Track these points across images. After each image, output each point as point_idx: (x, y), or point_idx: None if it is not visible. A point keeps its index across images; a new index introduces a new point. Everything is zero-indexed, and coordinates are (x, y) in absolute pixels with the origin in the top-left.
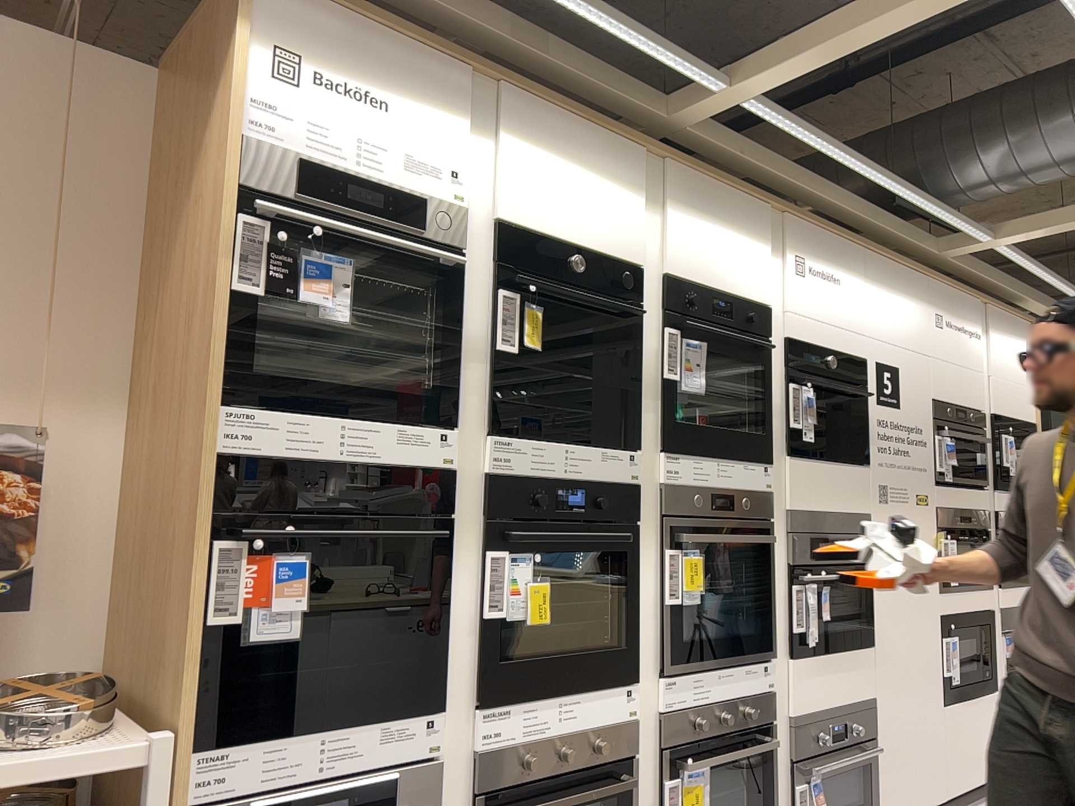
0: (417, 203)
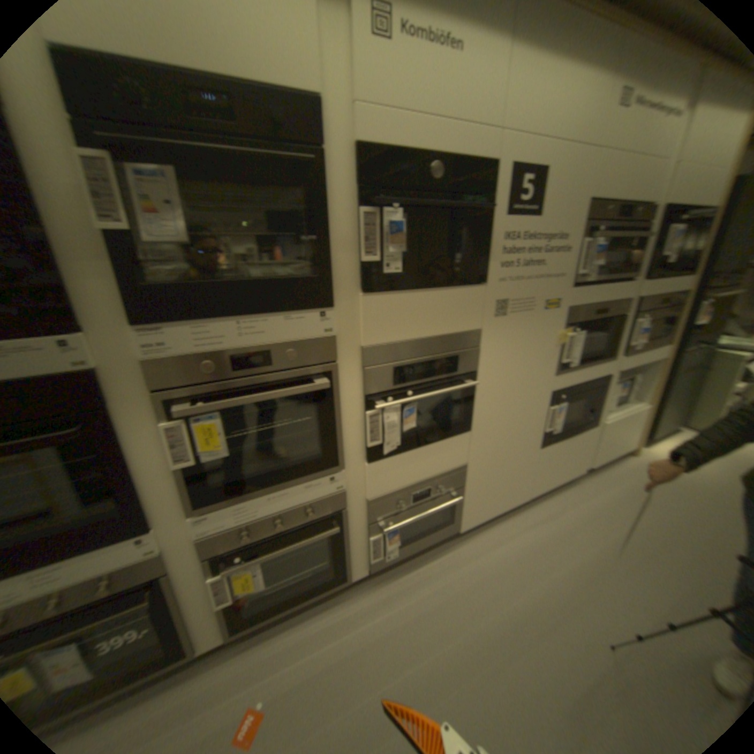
0: None
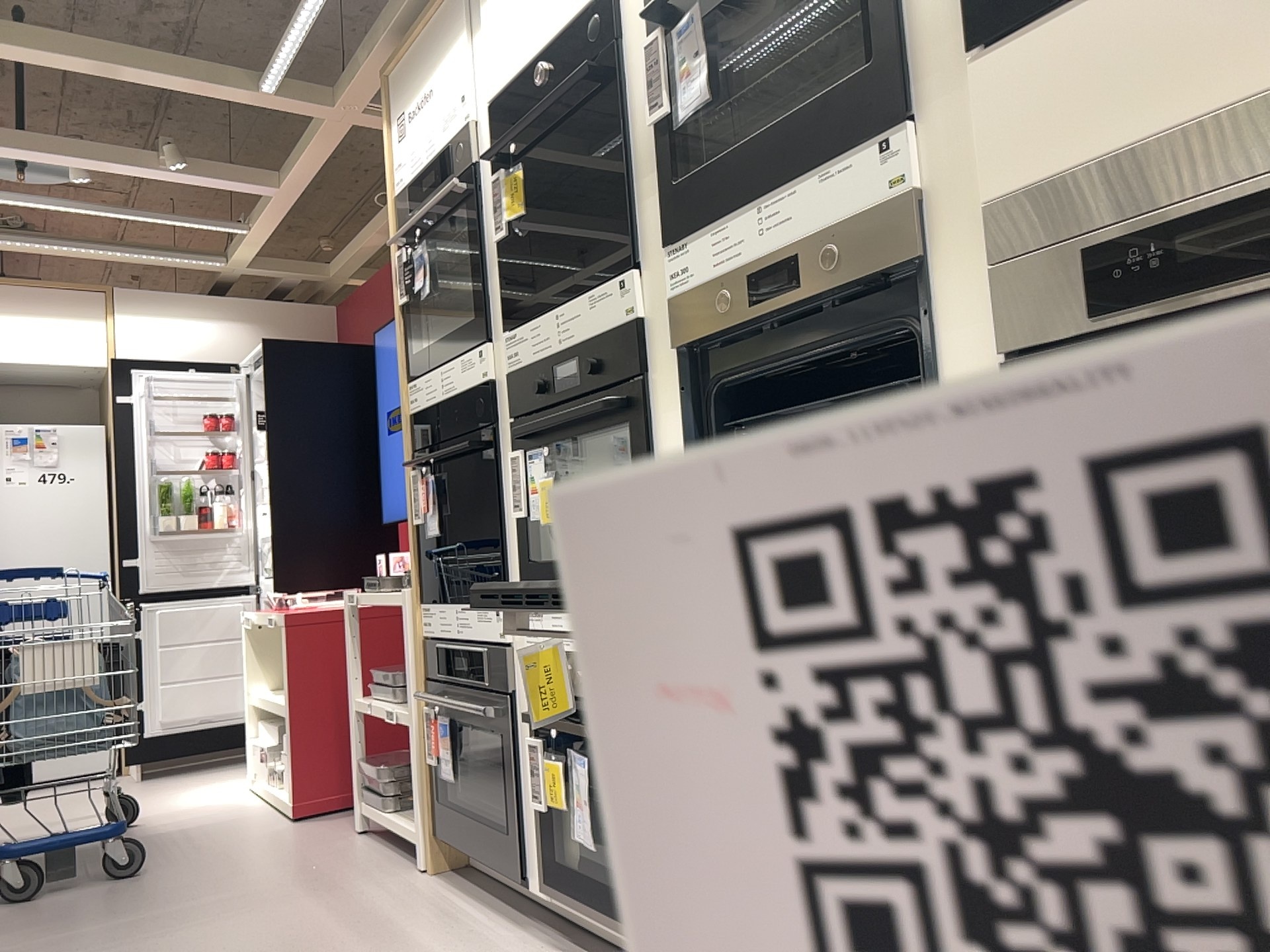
0: (443, 152)
